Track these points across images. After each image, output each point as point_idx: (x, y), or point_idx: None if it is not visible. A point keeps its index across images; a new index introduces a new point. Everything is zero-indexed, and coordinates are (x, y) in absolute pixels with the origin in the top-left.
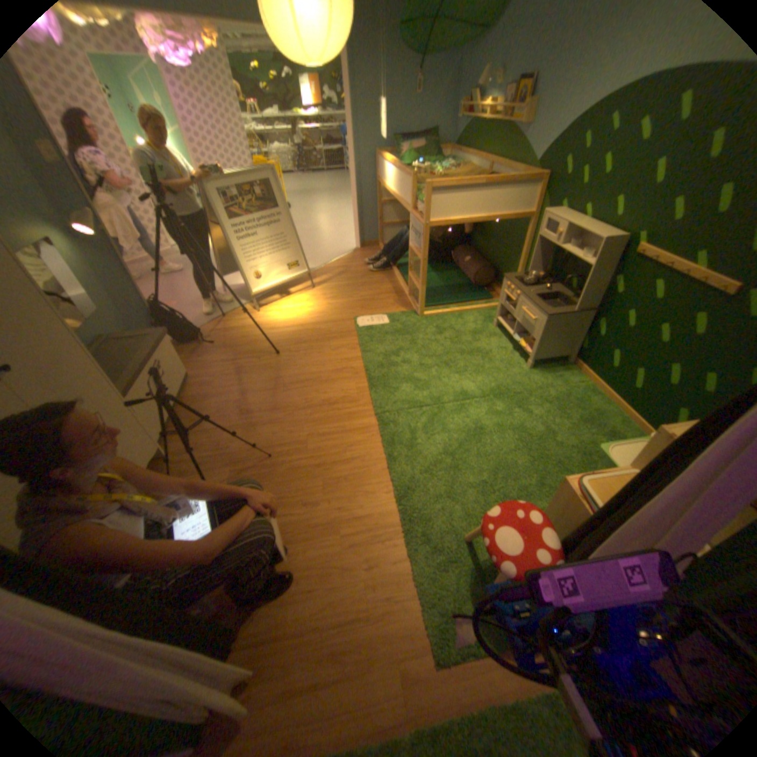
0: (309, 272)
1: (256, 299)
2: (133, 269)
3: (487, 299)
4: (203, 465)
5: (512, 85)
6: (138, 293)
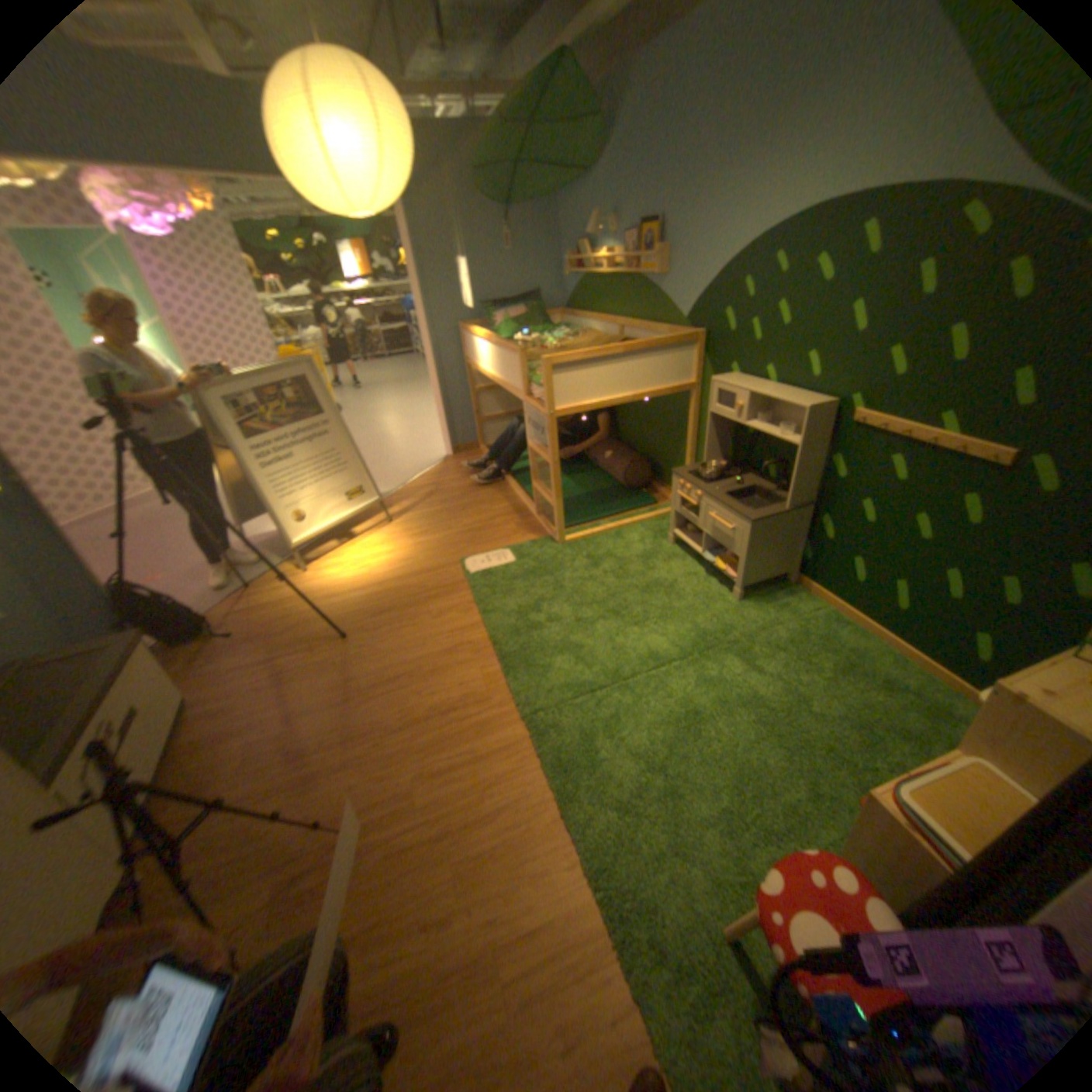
0: (382, 497)
1: (301, 550)
2: (90, 528)
3: (650, 504)
4: (220, 881)
5: (632, 231)
6: (97, 568)
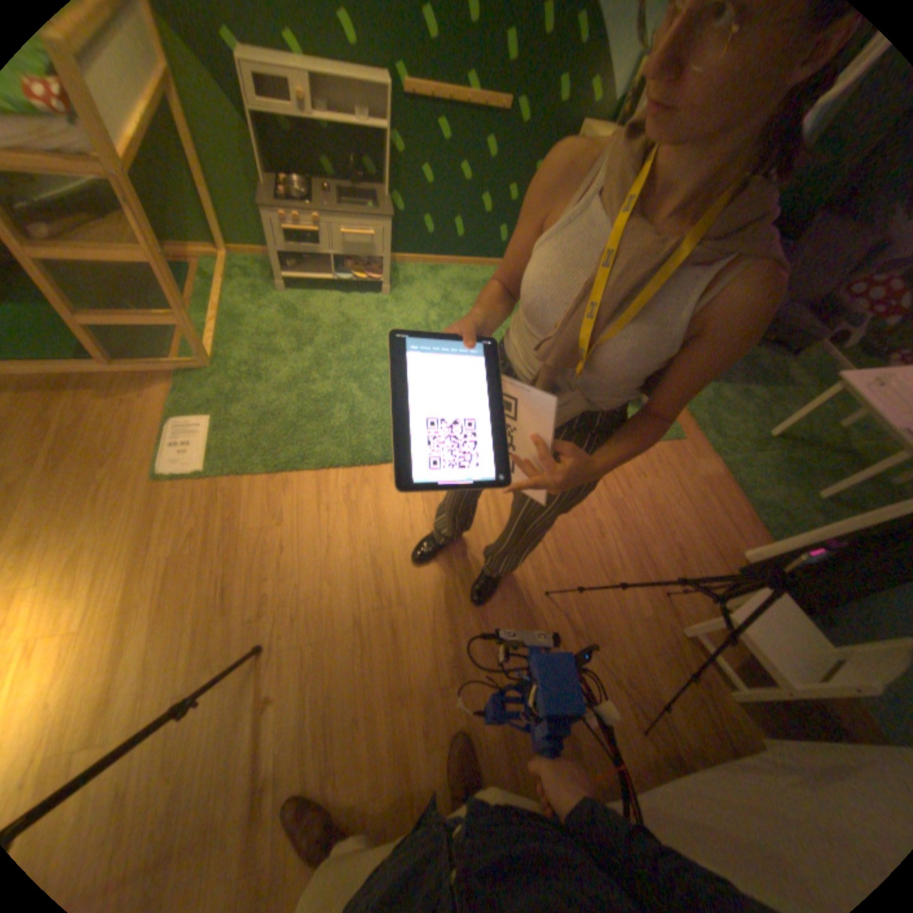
0: None
1: None
2: None
3: (184, 270)
4: None
5: None
6: None
